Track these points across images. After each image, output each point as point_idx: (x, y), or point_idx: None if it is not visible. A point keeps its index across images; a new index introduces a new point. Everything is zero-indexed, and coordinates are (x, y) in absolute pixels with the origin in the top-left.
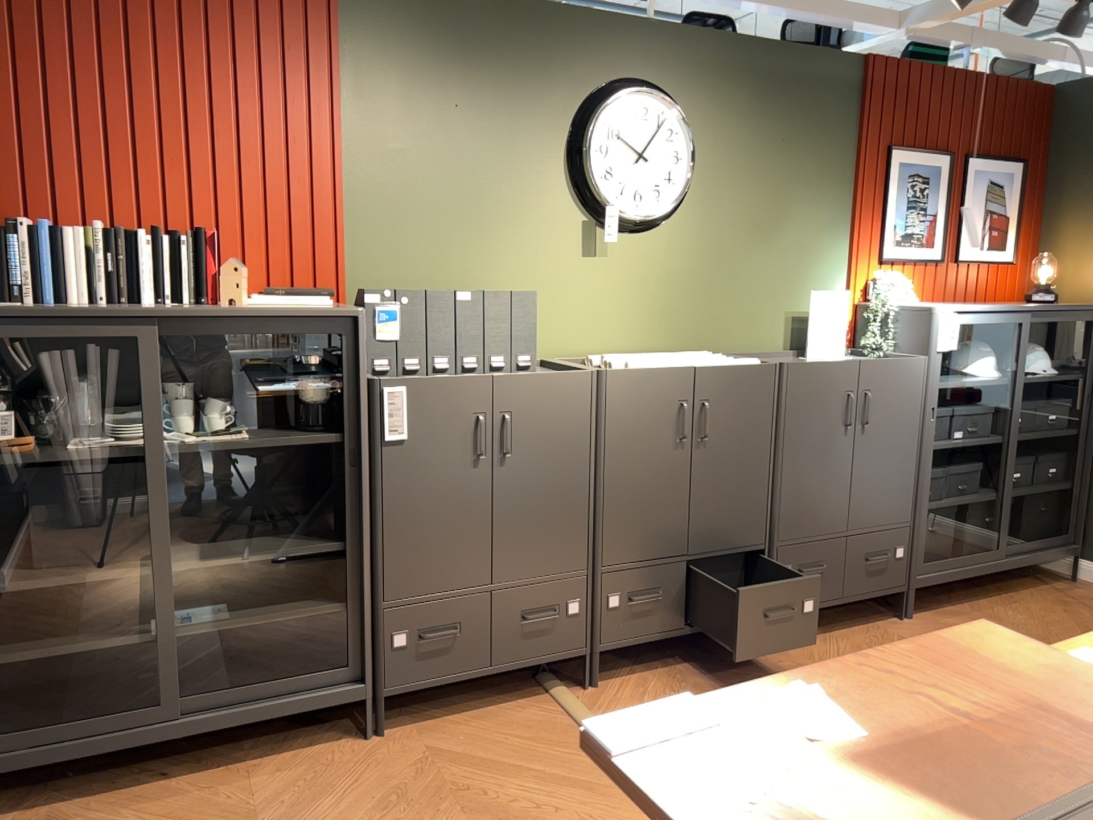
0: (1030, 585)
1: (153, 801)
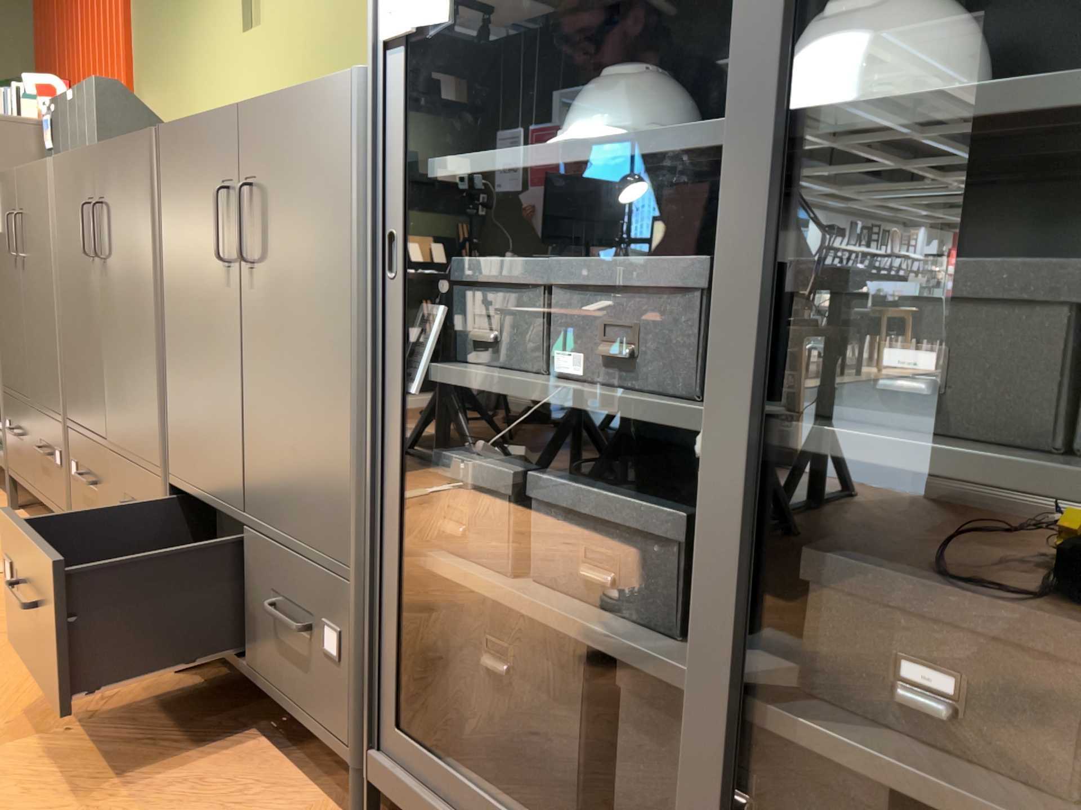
0: None
1: None
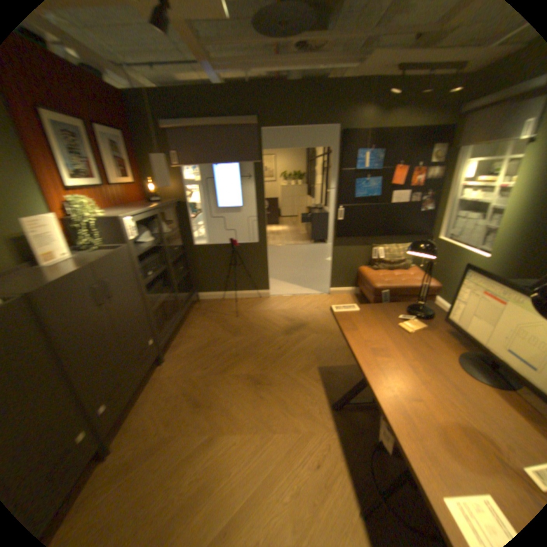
0: (190, 312)
1: None
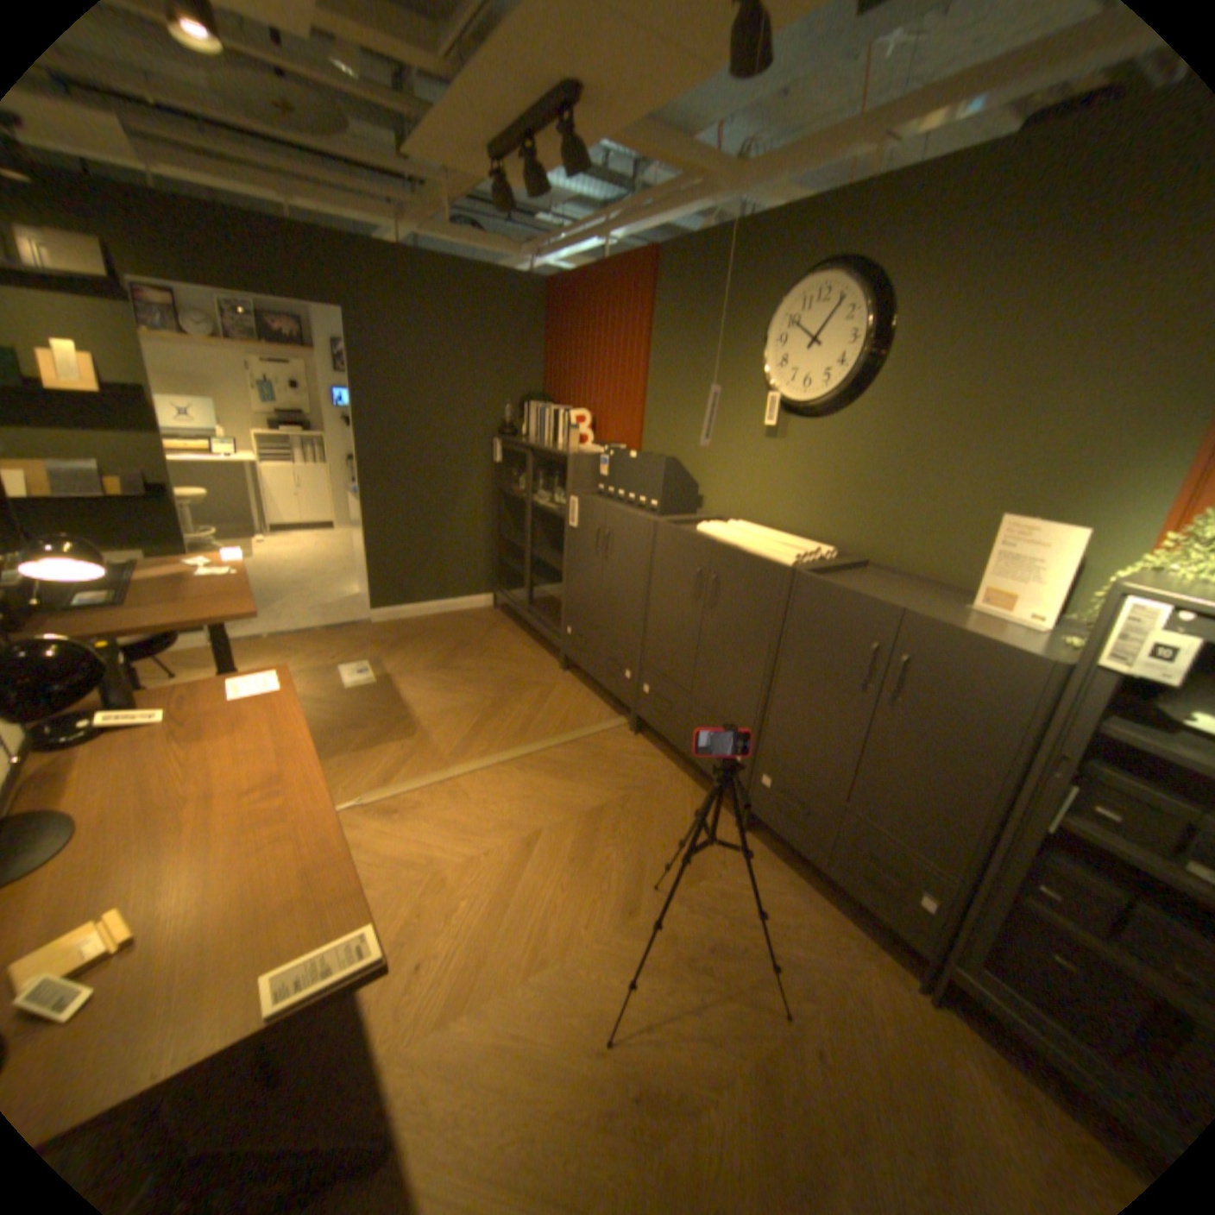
0: None
1: (514, 636)
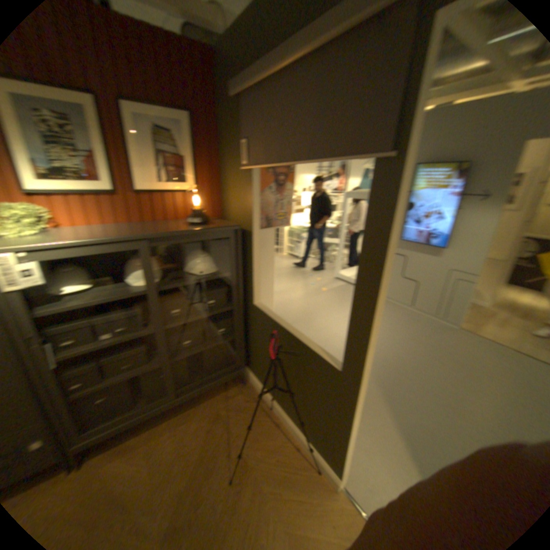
0: (212, 395)
1: None
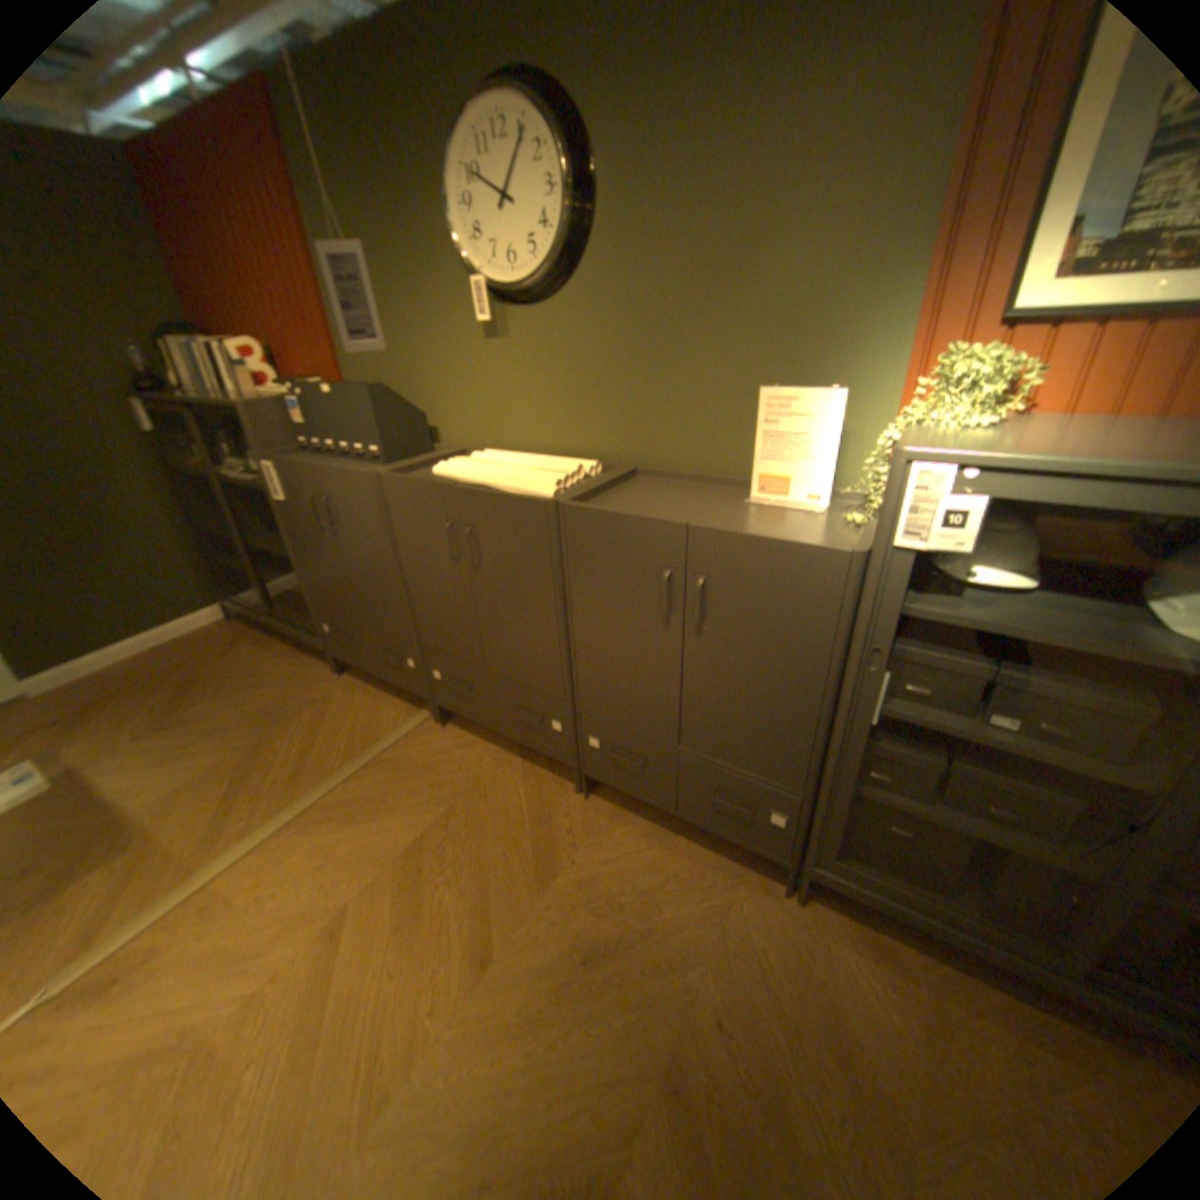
0: None
1: (259, 651)
